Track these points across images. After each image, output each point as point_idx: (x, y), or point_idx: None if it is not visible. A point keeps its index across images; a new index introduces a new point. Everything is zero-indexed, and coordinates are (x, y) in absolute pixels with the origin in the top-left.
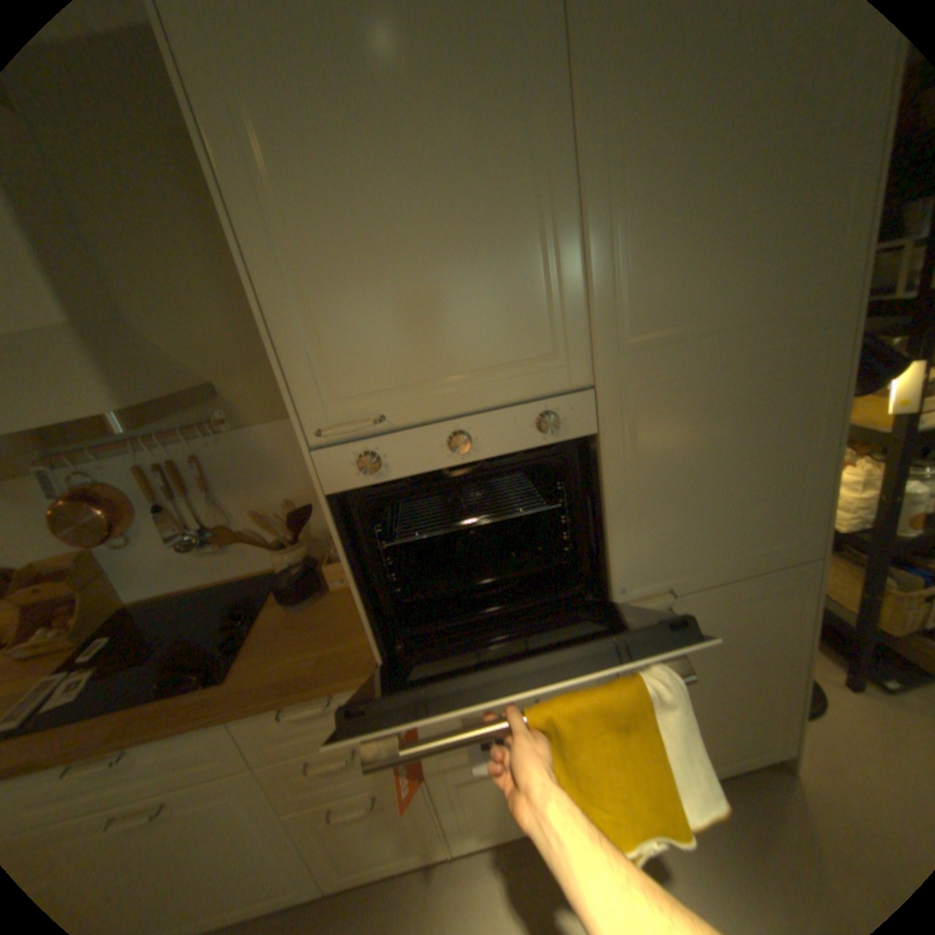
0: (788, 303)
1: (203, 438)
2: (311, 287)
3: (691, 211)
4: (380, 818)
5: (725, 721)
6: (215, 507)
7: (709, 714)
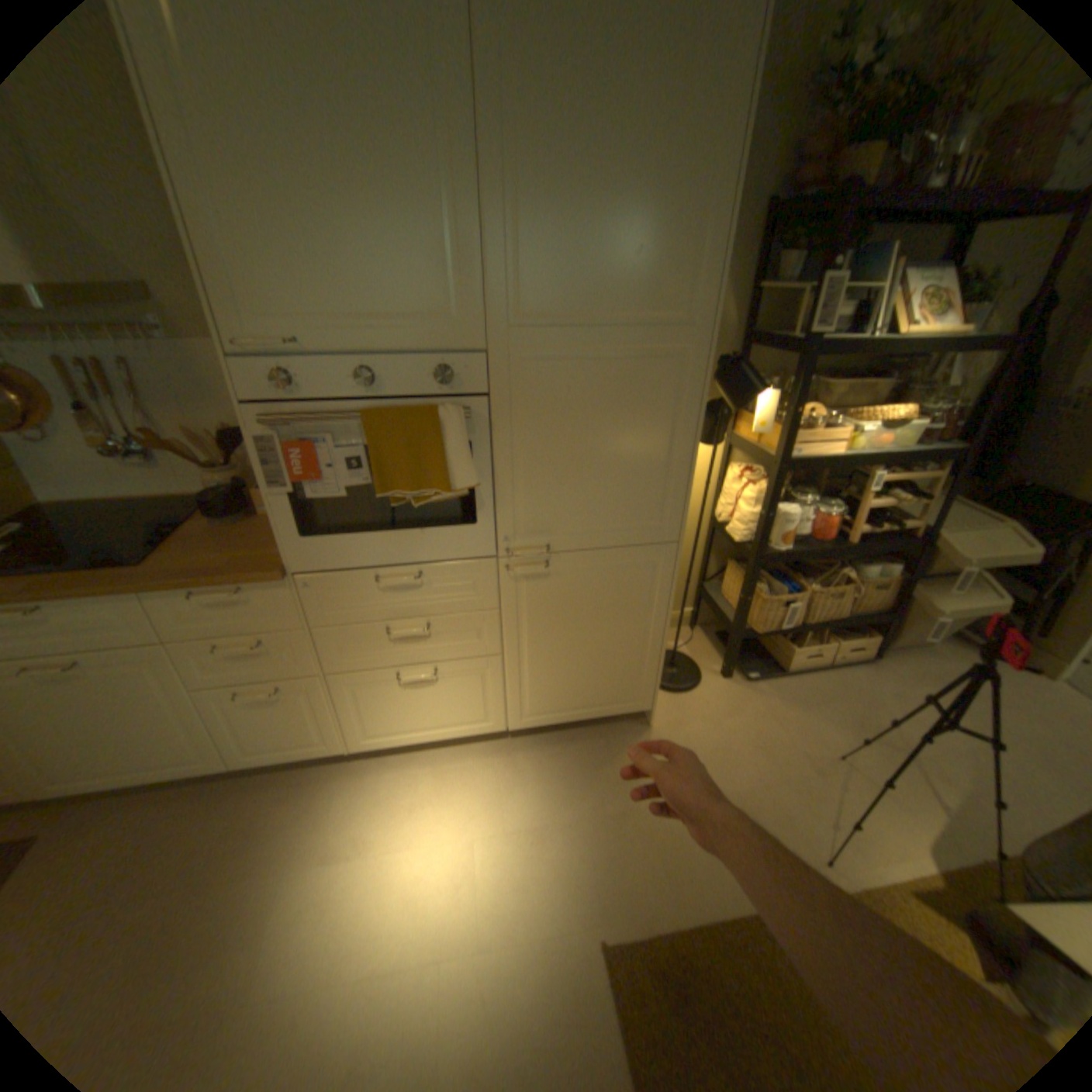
0: (652, 314)
1: (135, 342)
2: (231, 208)
3: (572, 216)
4: (283, 708)
5: (590, 669)
6: (145, 418)
7: (577, 661)
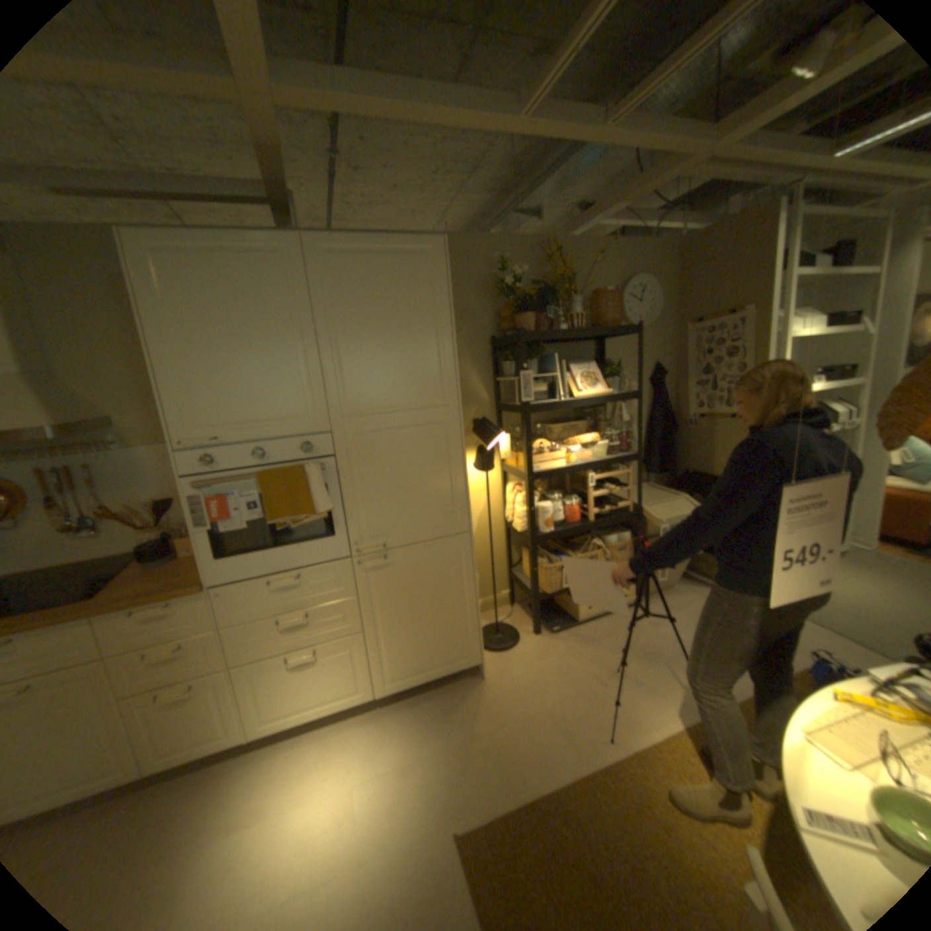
0: (422, 403)
1: (95, 453)
2: (182, 376)
3: (369, 362)
4: (192, 705)
5: (429, 635)
6: (94, 502)
7: (418, 629)
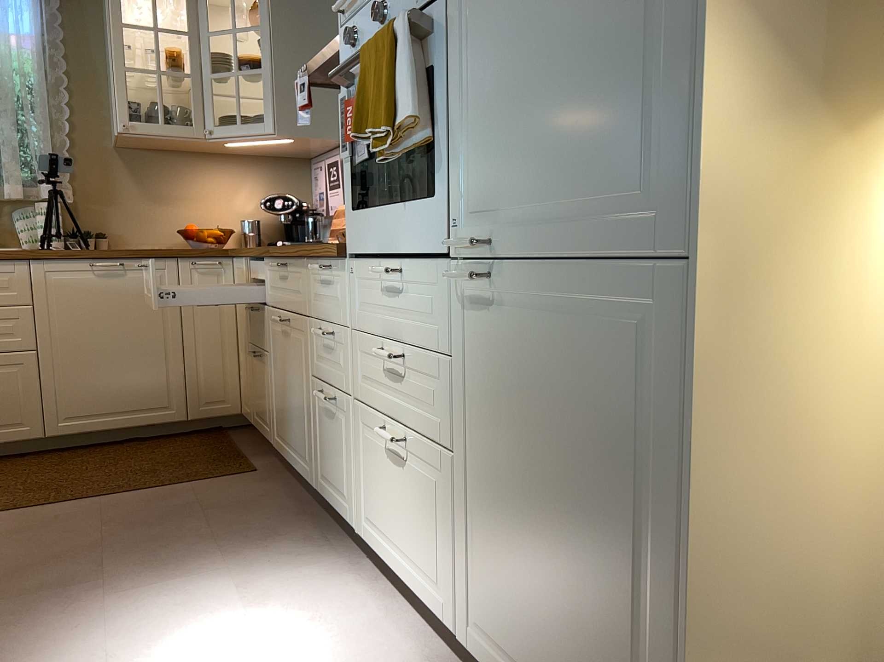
0: None
1: None
2: None
3: None
4: (337, 430)
5: (559, 591)
6: None
7: (540, 548)
